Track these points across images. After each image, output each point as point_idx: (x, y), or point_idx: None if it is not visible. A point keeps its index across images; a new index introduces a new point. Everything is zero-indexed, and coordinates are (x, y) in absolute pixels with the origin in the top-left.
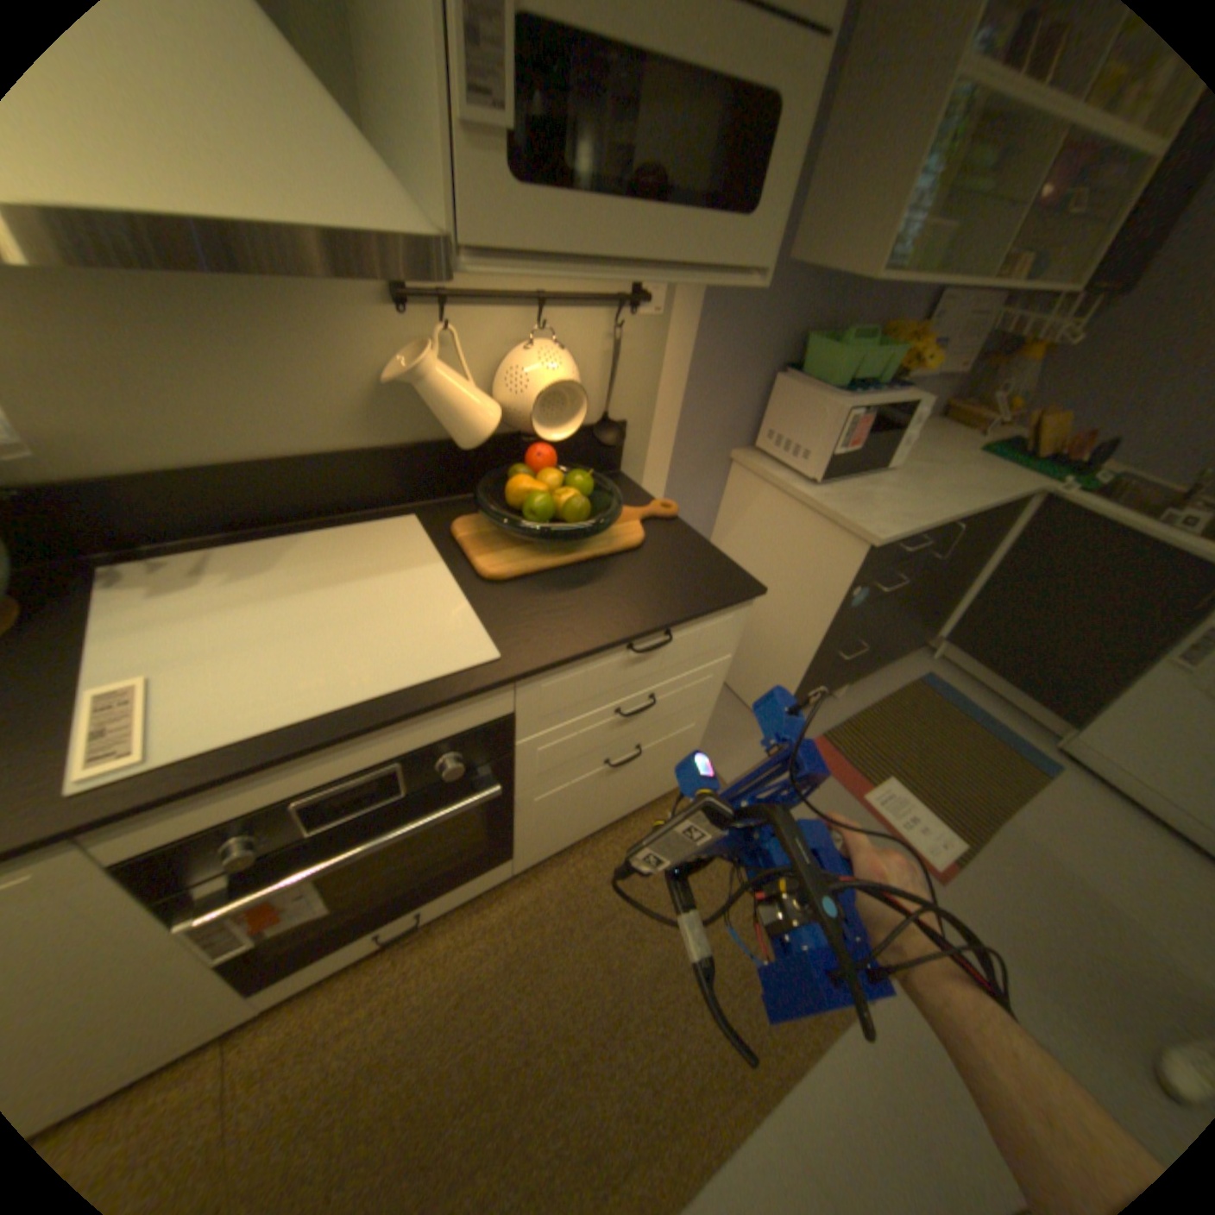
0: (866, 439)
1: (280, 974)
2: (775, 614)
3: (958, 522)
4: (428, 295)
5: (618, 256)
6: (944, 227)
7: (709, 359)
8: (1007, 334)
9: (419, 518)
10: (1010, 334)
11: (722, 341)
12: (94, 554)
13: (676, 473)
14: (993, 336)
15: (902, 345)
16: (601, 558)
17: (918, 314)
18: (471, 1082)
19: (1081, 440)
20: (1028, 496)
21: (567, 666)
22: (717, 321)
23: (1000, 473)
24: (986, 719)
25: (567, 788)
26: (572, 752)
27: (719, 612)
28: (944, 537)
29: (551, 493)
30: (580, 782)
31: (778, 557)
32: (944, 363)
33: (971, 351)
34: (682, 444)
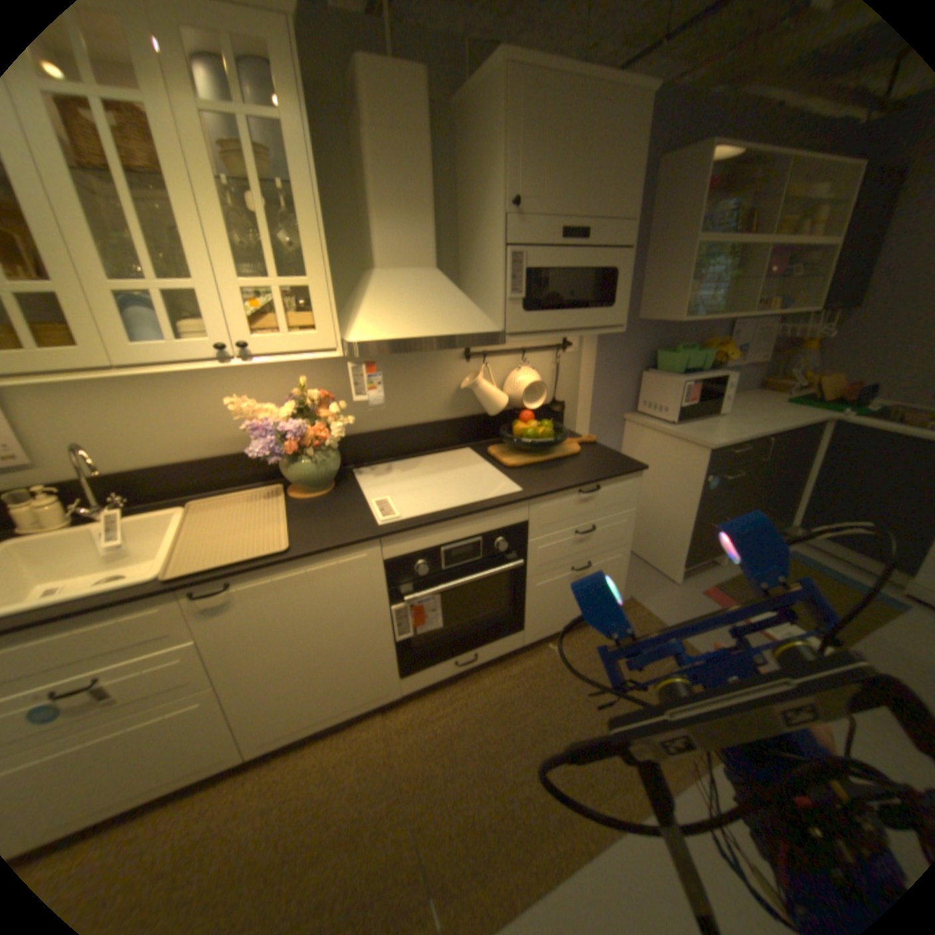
0: (702, 401)
1: (415, 671)
2: (665, 505)
3: (770, 439)
4: (479, 355)
5: (560, 330)
6: (717, 295)
7: (604, 370)
8: (791, 338)
9: (470, 451)
10: (794, 338)
11: (610, 360)
12: (349, 467)
13: (593, 429)
14: (782, 341)
15: (715, 351)
16: (560, 460)
17: (721, 335)
18: (514, 747)
19: (854, 389)
20: (820, 423)
21: (551, 499)
22: (606, 352)
23: (800, 413)
24: (842, 579)
25: (553, 584)
26: (555, 557)
27: (624, 480)
28: (764, 448)
29: (533, 432)
30: (559, 582)
31: (661, 469)
32: (751, 358)
33: (767, 350)
34: (595, 413)
